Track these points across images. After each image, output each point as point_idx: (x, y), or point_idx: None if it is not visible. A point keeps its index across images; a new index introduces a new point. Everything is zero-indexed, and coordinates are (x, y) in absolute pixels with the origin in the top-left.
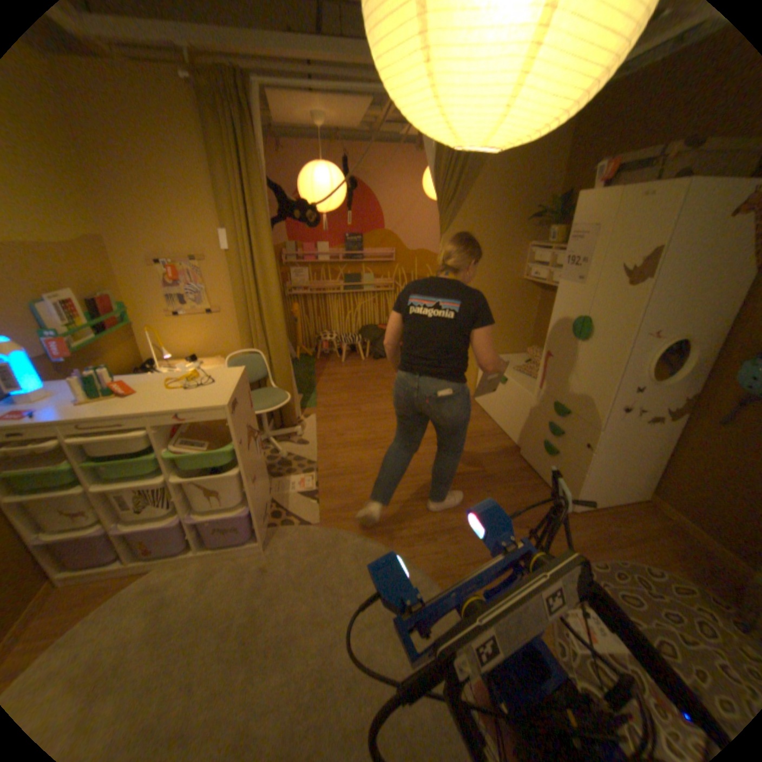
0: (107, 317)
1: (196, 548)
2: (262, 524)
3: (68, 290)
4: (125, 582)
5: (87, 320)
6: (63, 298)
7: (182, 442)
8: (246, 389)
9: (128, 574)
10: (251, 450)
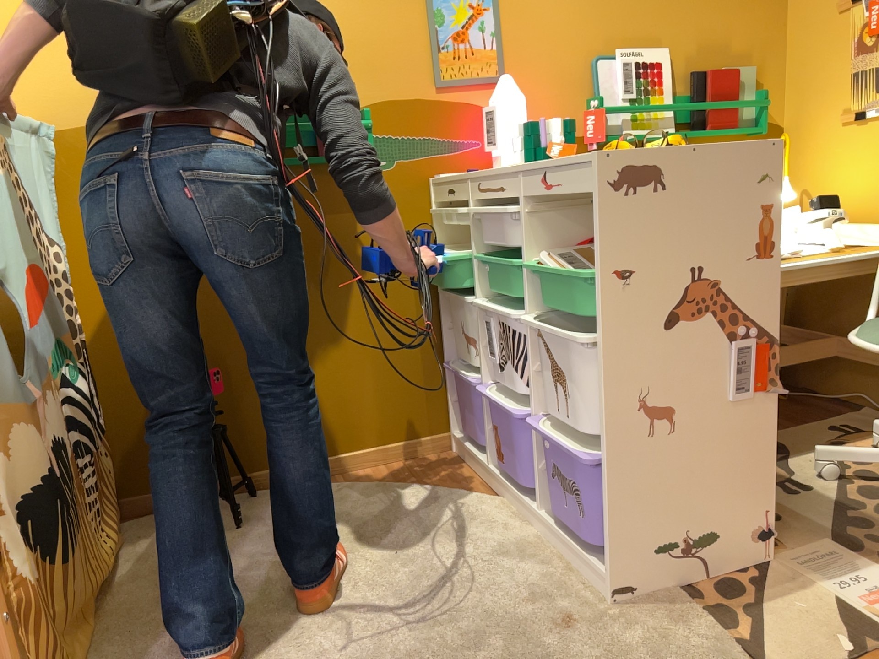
0: (716, 108)
1: (541, 503)
2: (654, 559)
3: (662, 51)
4: (477, 489)
5: (678, 106)
6: (645, 59)
7: (562, 255)
8: (740, 192)
9: (487, 484)
10: (685, 344)
